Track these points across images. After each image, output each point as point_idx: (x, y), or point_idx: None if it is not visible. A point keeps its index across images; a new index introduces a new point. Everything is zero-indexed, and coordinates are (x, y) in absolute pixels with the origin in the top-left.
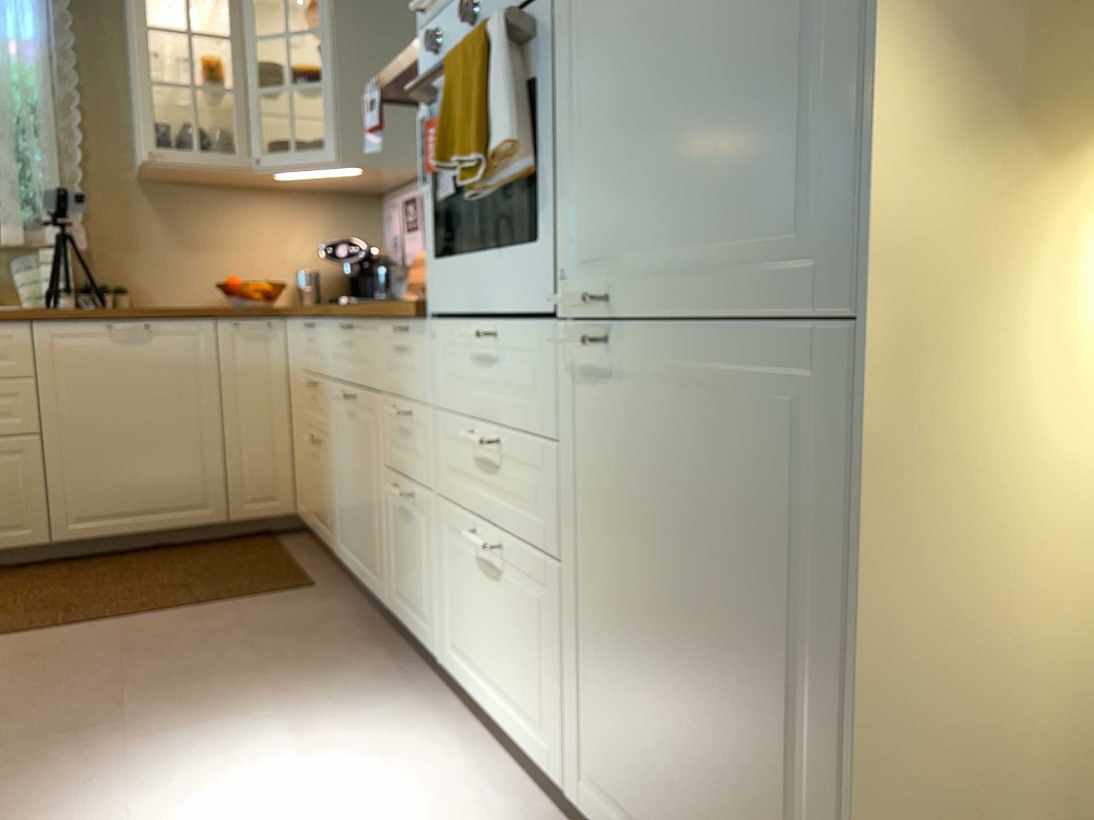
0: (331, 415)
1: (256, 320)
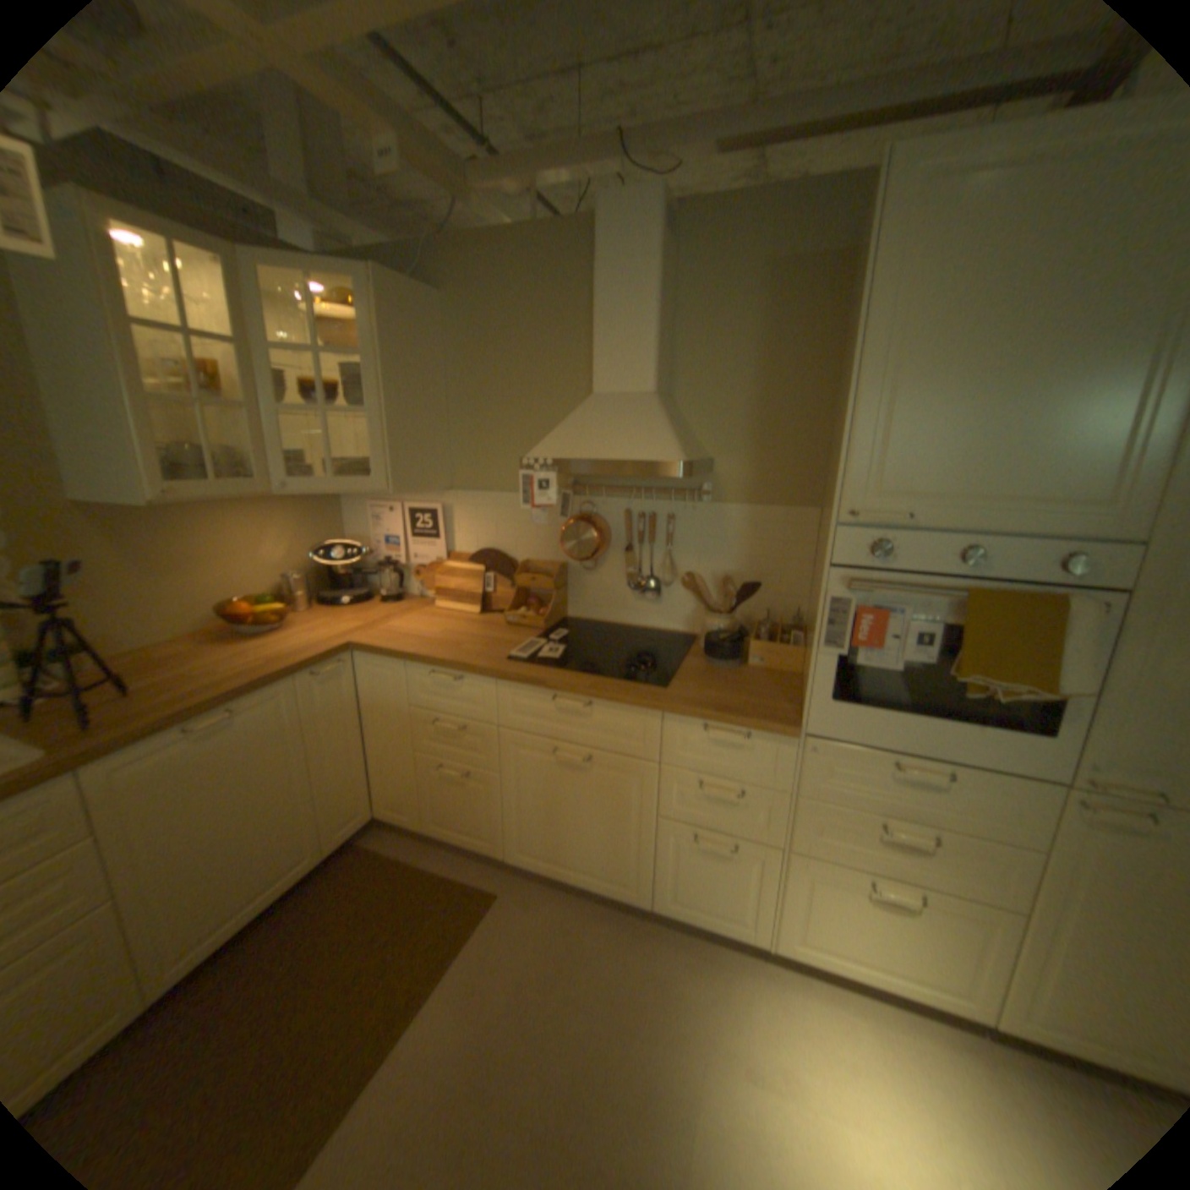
0: (507, 760)
1: (328, 663)
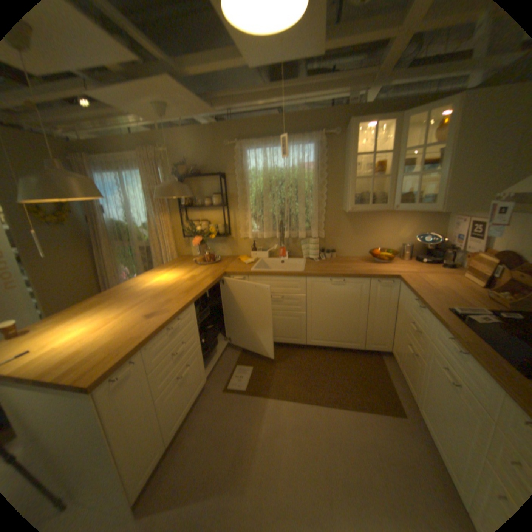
0: (430, 359)
1: (388, 280)
